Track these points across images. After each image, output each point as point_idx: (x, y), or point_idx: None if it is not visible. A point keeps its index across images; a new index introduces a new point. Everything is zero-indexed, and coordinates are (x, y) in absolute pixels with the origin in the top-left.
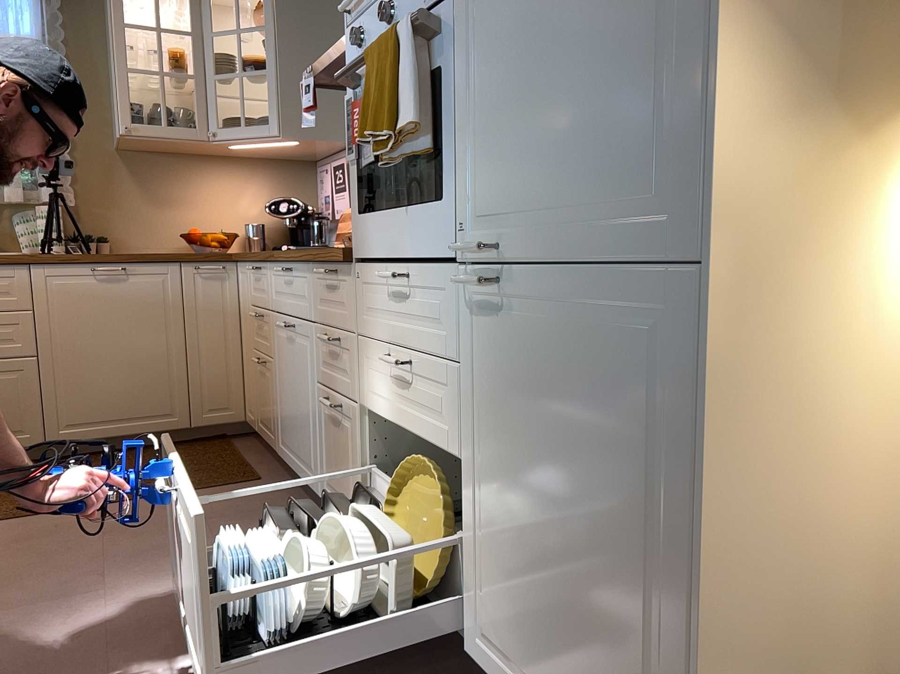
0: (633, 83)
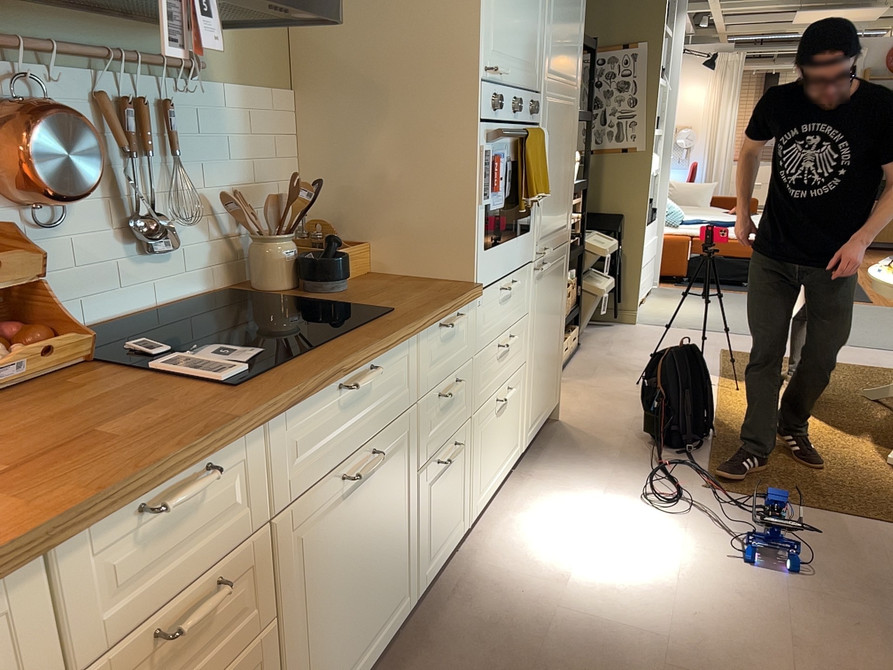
0: (564, 192)
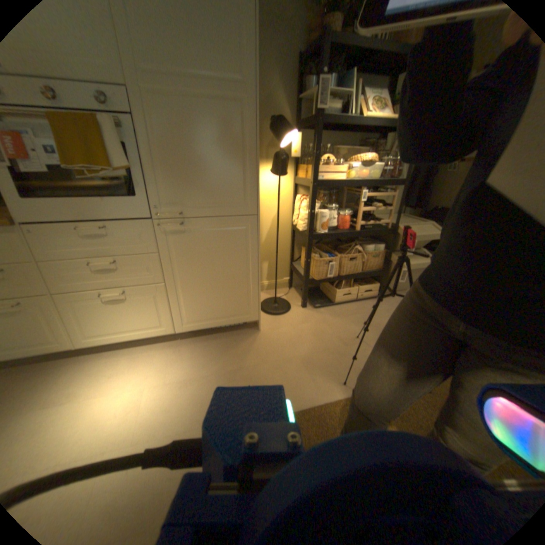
0: (230, 175)
